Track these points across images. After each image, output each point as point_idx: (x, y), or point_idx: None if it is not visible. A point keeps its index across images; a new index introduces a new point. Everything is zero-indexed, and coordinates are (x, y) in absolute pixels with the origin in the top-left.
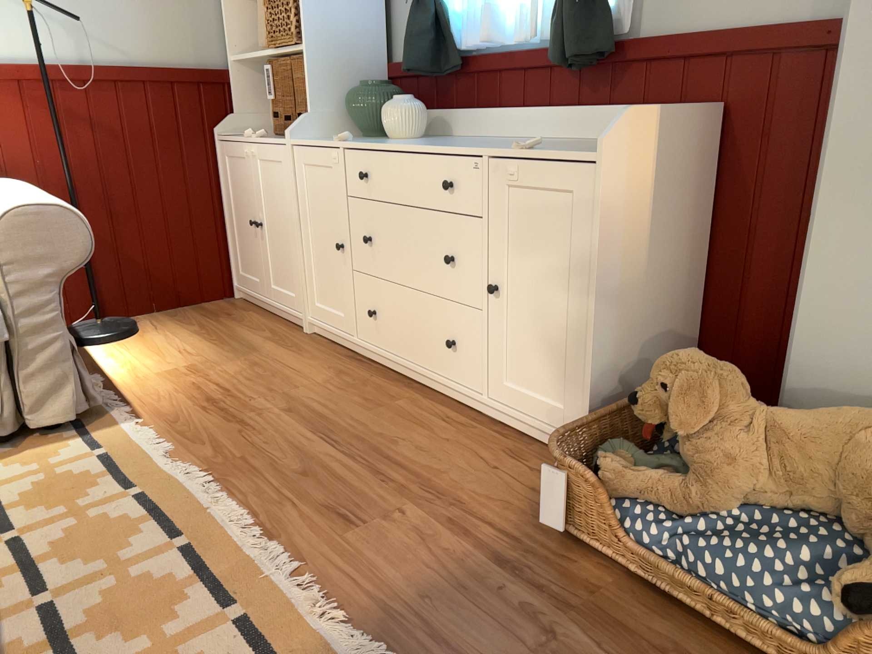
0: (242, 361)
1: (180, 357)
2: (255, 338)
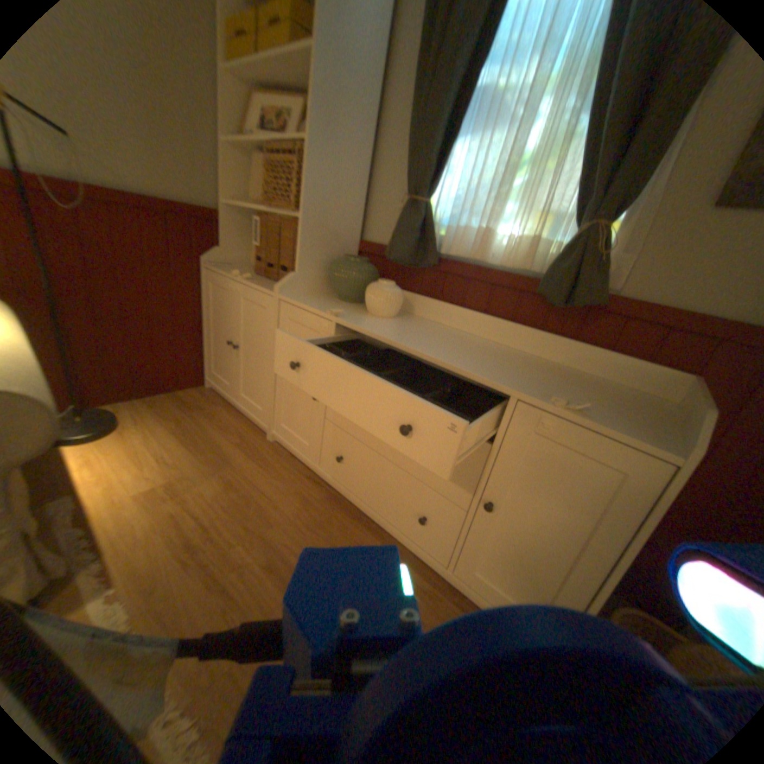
0: (218, 479)
1: (157, 470)
2: (226, 444)
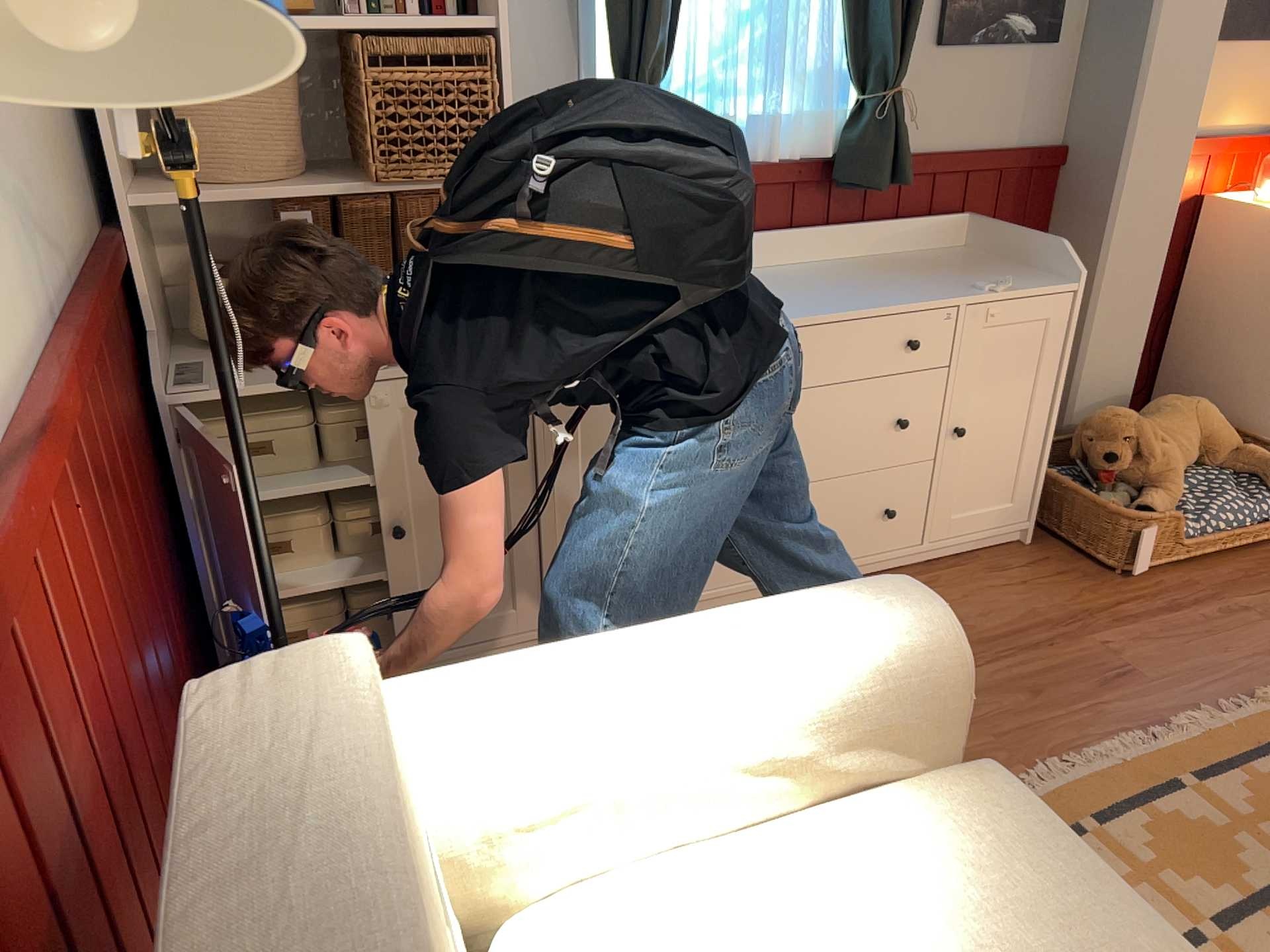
0: None
1: None
2: None
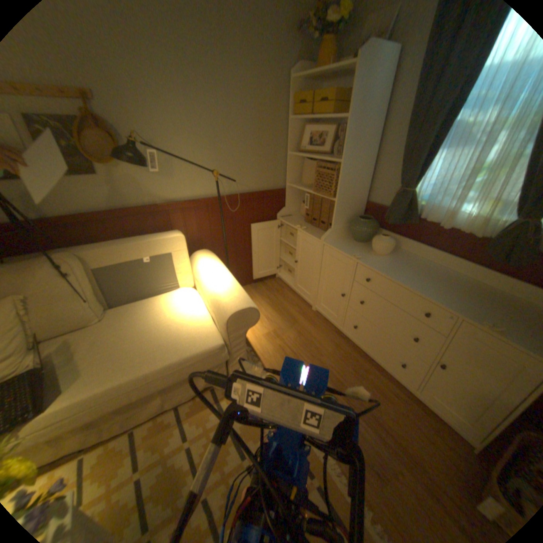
0: (294, 329)
1: (268, 322)
2: (293, 311)
